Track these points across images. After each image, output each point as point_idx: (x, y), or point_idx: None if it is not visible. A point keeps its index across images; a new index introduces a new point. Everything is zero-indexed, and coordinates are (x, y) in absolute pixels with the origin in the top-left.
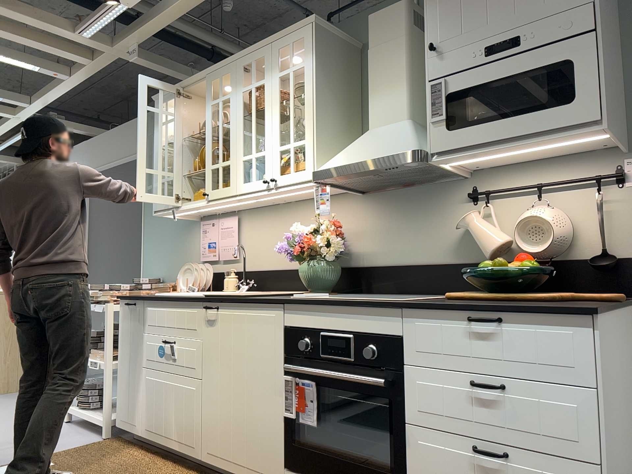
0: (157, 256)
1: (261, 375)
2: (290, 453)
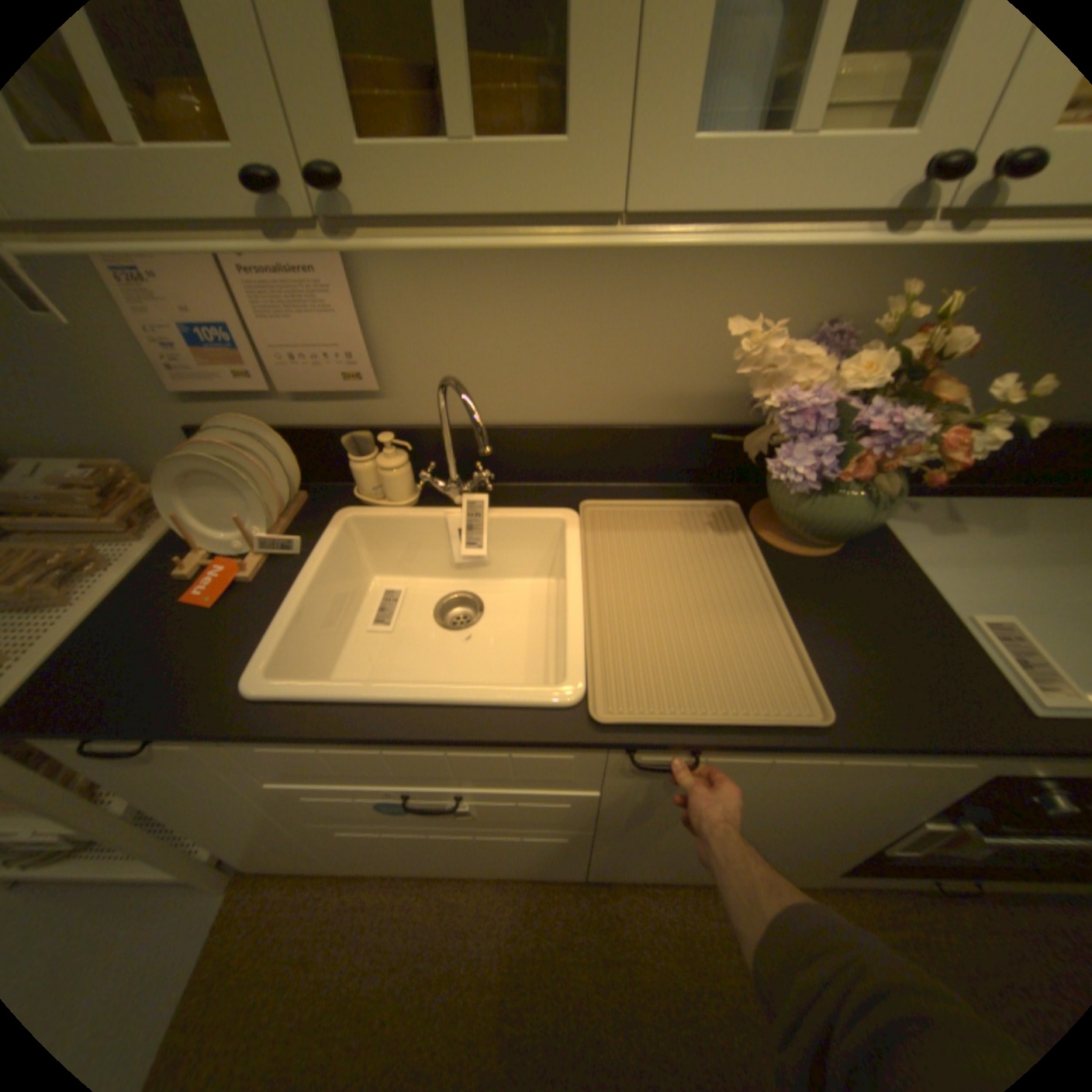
0: None
1: (845, 827)
2: (869, 870)
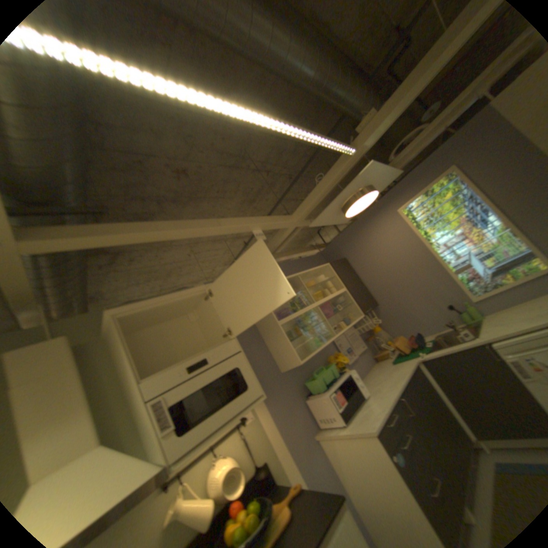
0: None
1: None
2: None
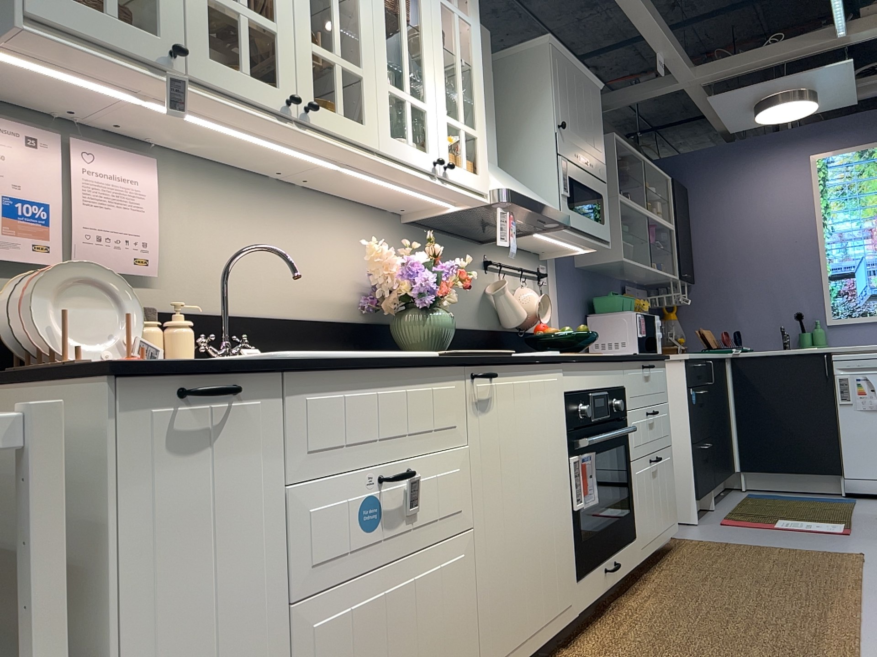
0: None
1: (551, 468)
2: (579, 554)
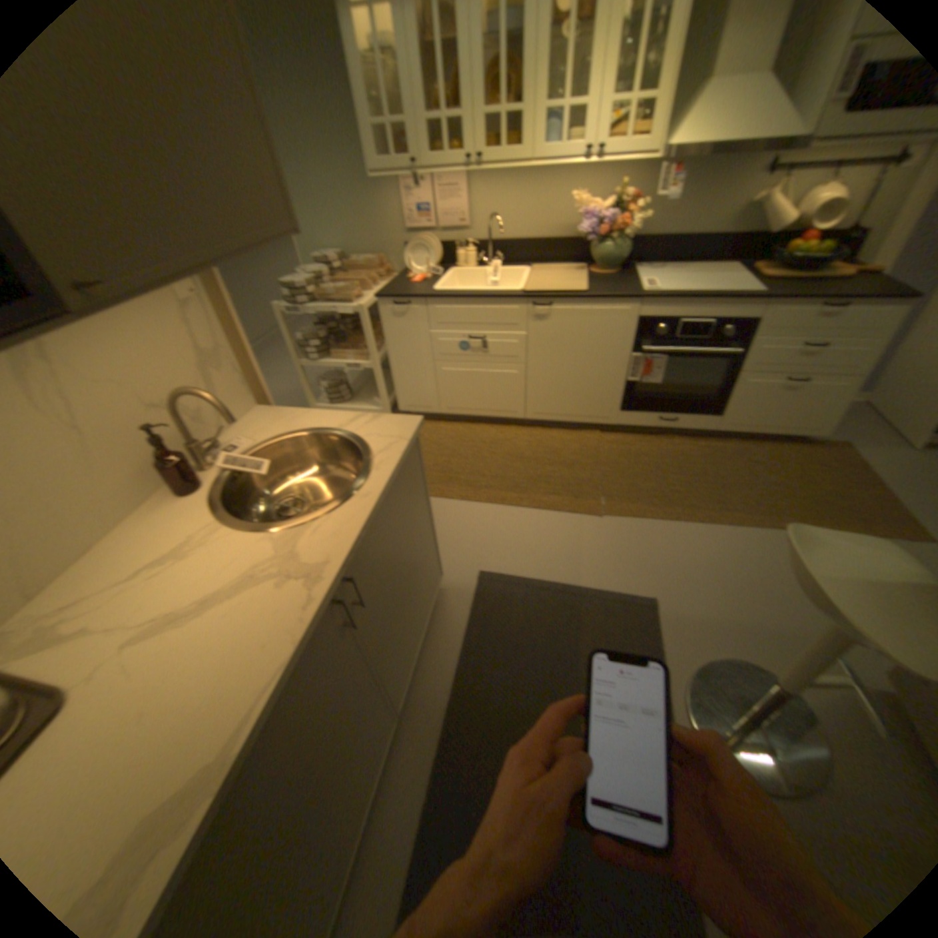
0: (317, 220)
1: (604, 355)
2: (627, 401)
